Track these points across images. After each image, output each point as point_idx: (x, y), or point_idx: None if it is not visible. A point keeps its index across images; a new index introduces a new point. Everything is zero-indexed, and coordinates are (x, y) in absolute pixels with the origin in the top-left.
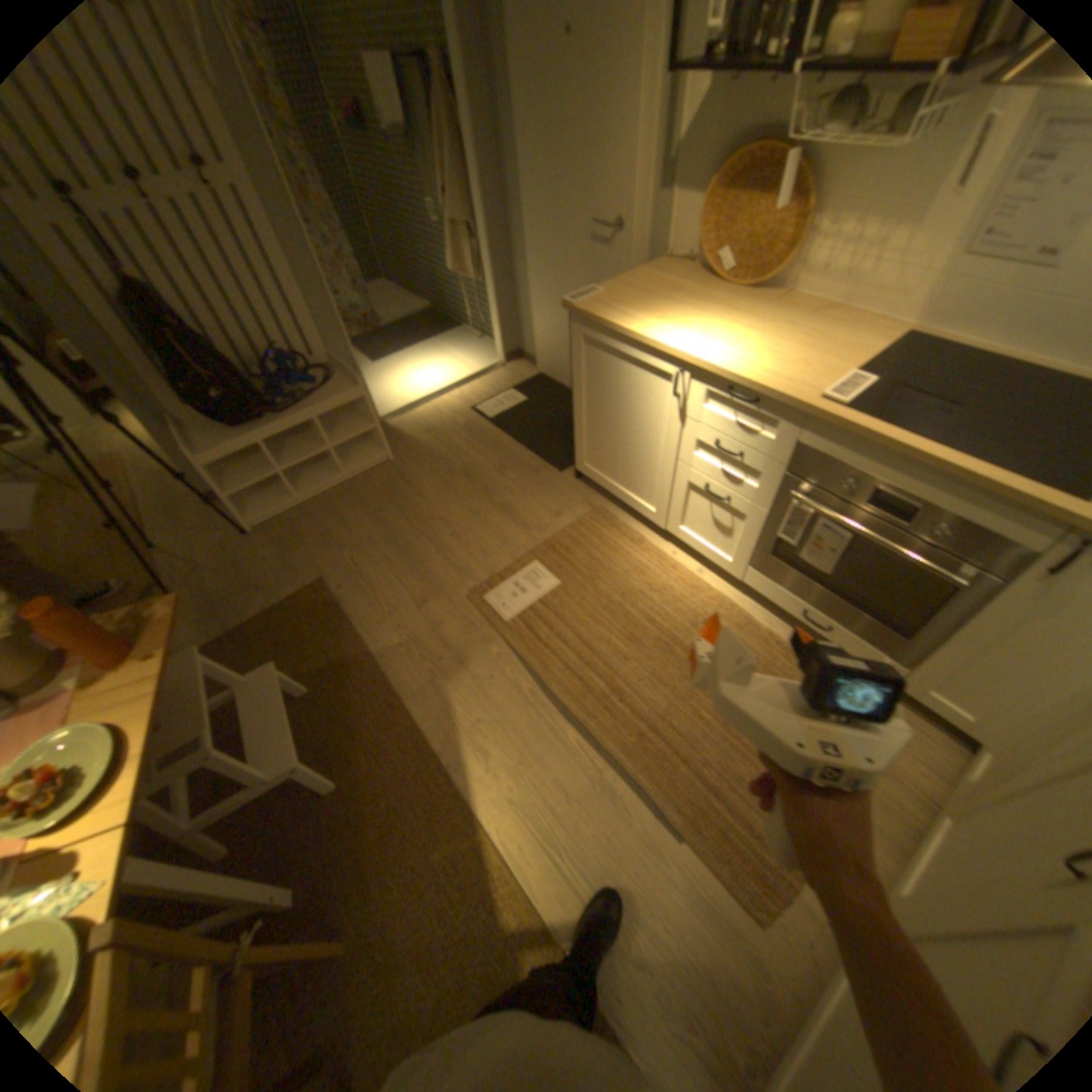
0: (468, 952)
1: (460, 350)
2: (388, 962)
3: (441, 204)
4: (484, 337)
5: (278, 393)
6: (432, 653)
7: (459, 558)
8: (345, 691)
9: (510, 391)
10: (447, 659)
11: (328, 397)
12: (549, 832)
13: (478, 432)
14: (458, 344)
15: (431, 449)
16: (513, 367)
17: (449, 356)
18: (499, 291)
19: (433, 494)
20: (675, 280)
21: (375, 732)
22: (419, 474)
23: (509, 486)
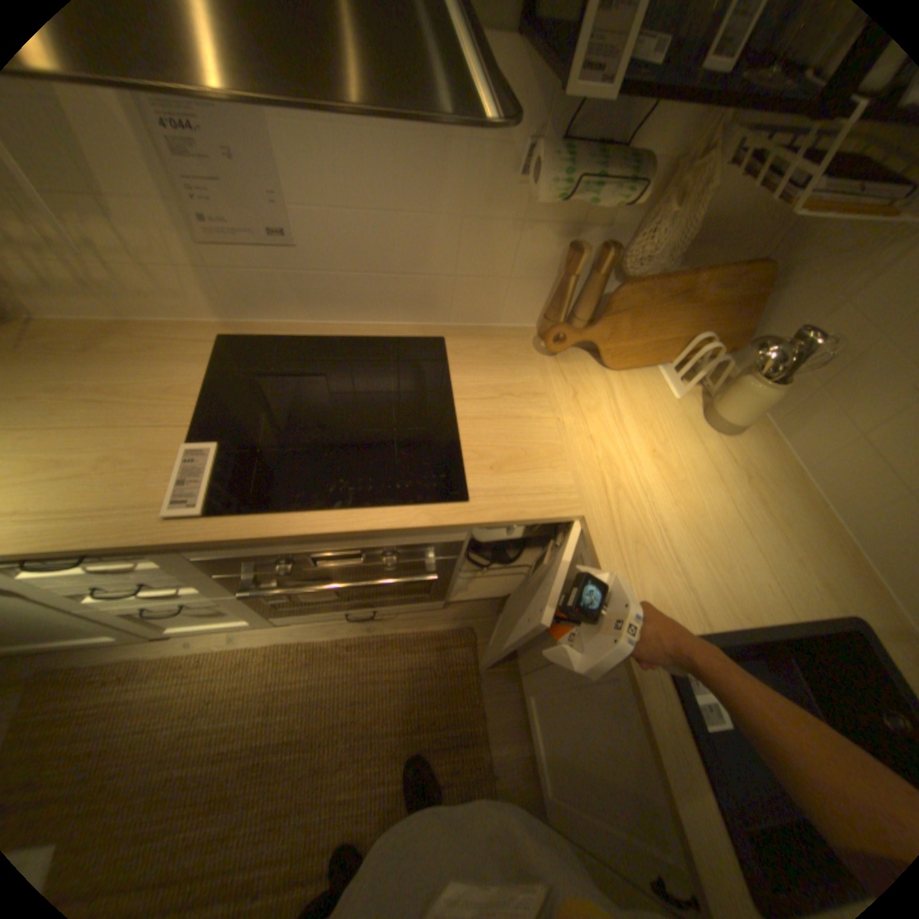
0: None
1: None
2: None
3: None
4: None
5: None
6: None
7: None
8: None
9: None
10: None
11: None
12: None
13: None
14: None
15: None
16: None
17: None
18: None
19: None
20: None
21: None
22: None
23: None
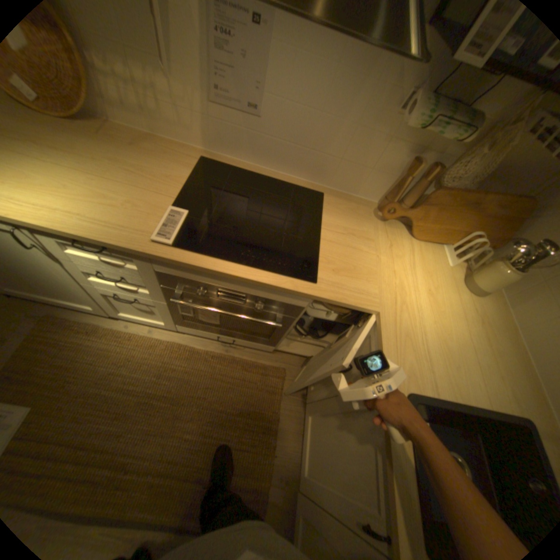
0: None
1: None
2: None
3: None
4: None
5: None
6: None
7: None
8: None
9: None
10: None
11: None
12: None
13: None
14: None
15: None
16: None
17: None
18: None
19: None
20: None
21: None
22: None
23: None
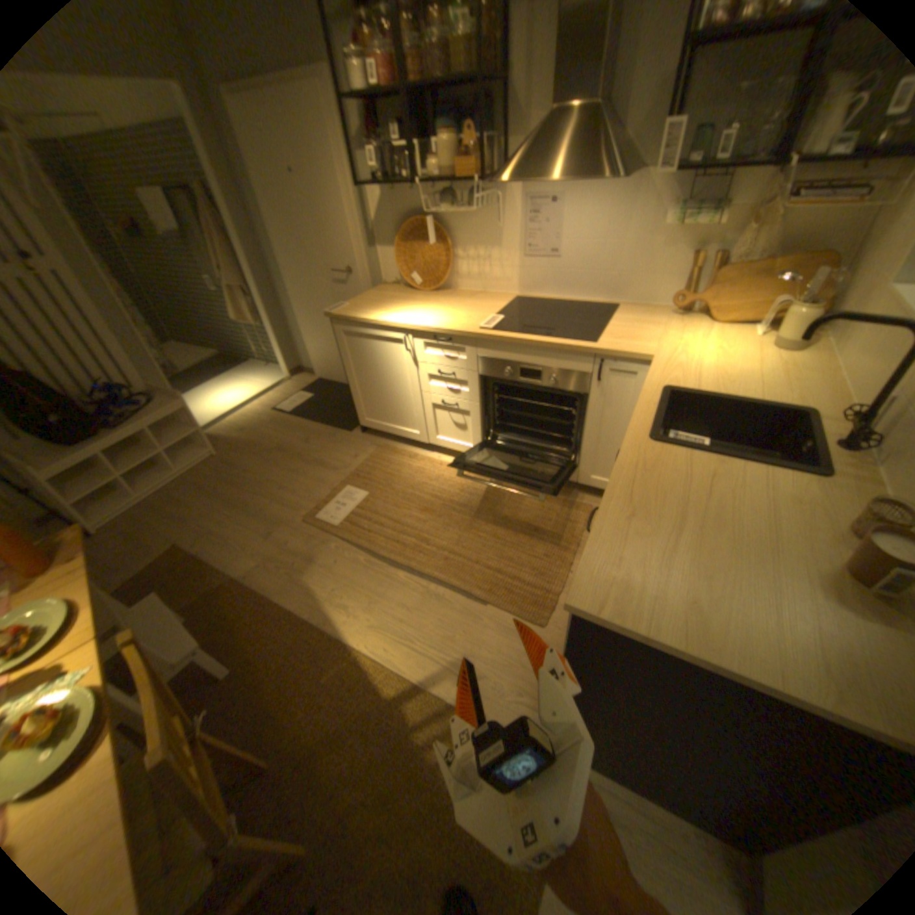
0: (364, 722)
1: (253, 376)
2: (305, 756)
3: (218, 278)
4: (269, 364)
5: (107, 417)
6: (285, 562)
7: (289, 500)
8: (219, 608)
9: (299, 393)
10: (297, 562)
11: (154, 410)
12: (401, 633)
13: (281, 422)
14: (249, 372)
15: (246, 440)
16: (297, 379)
17: (244, 381)
18: (275, 328)
19: (256, 467)
20: (391, 294)
21: (253, 625)
22: (241, 458)
23: (315, 448)
